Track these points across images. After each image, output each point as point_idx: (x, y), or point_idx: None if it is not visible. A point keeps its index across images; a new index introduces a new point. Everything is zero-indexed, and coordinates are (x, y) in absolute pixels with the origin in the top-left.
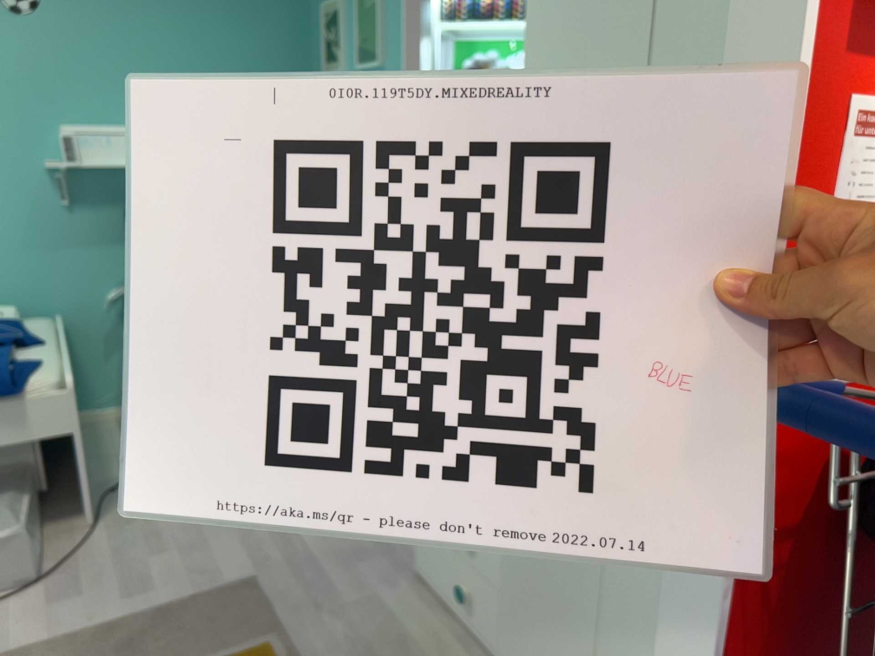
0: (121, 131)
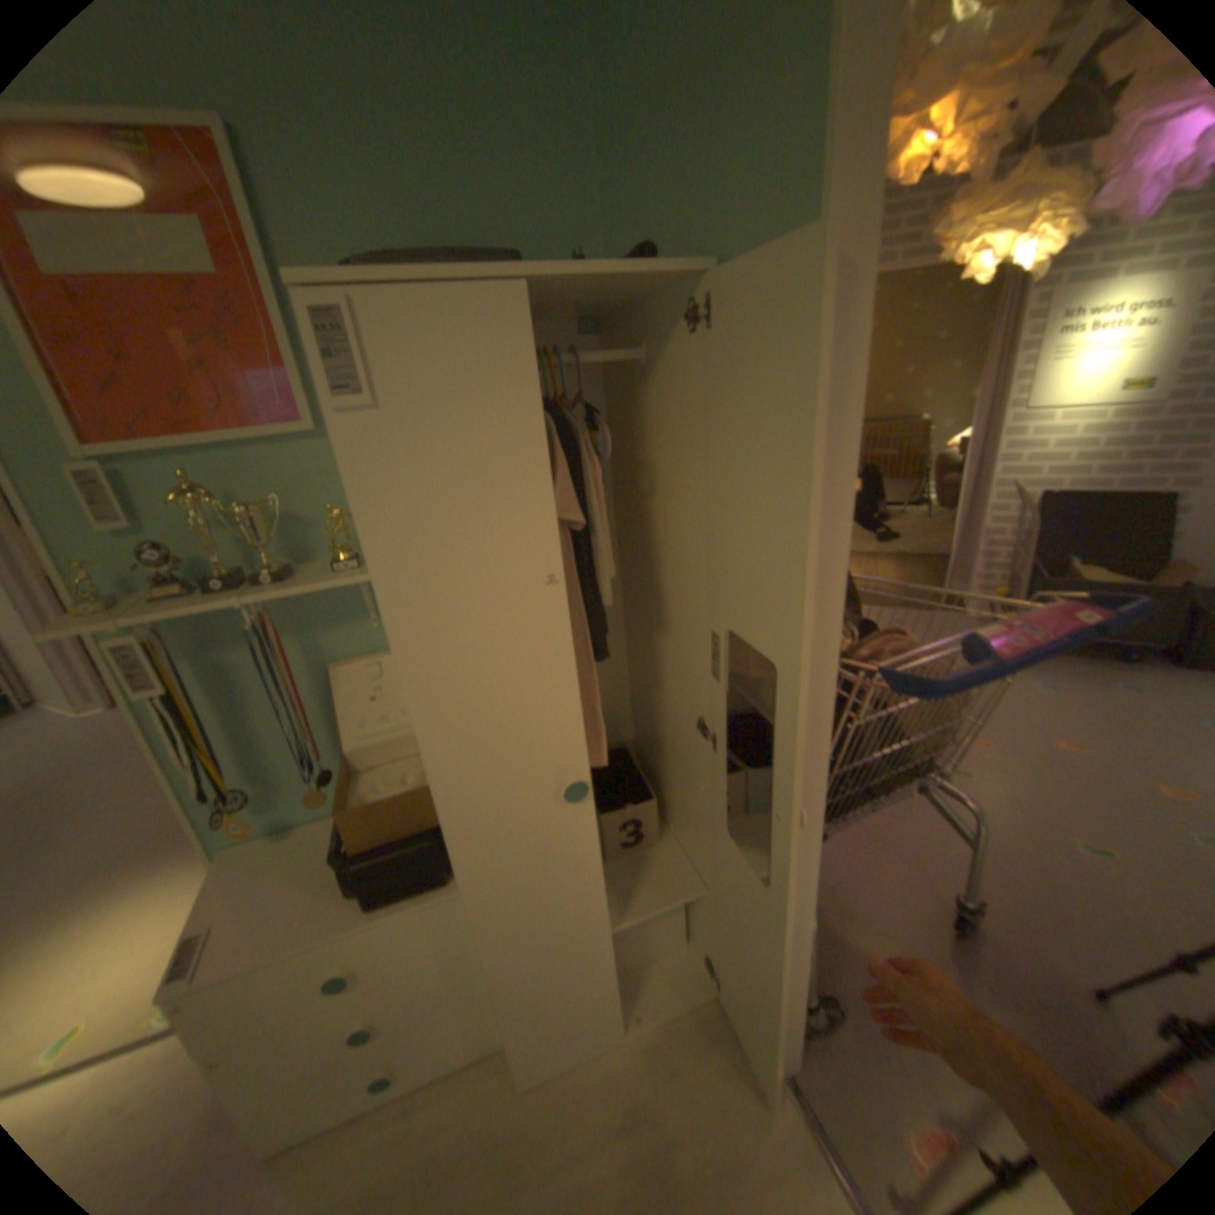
0: None
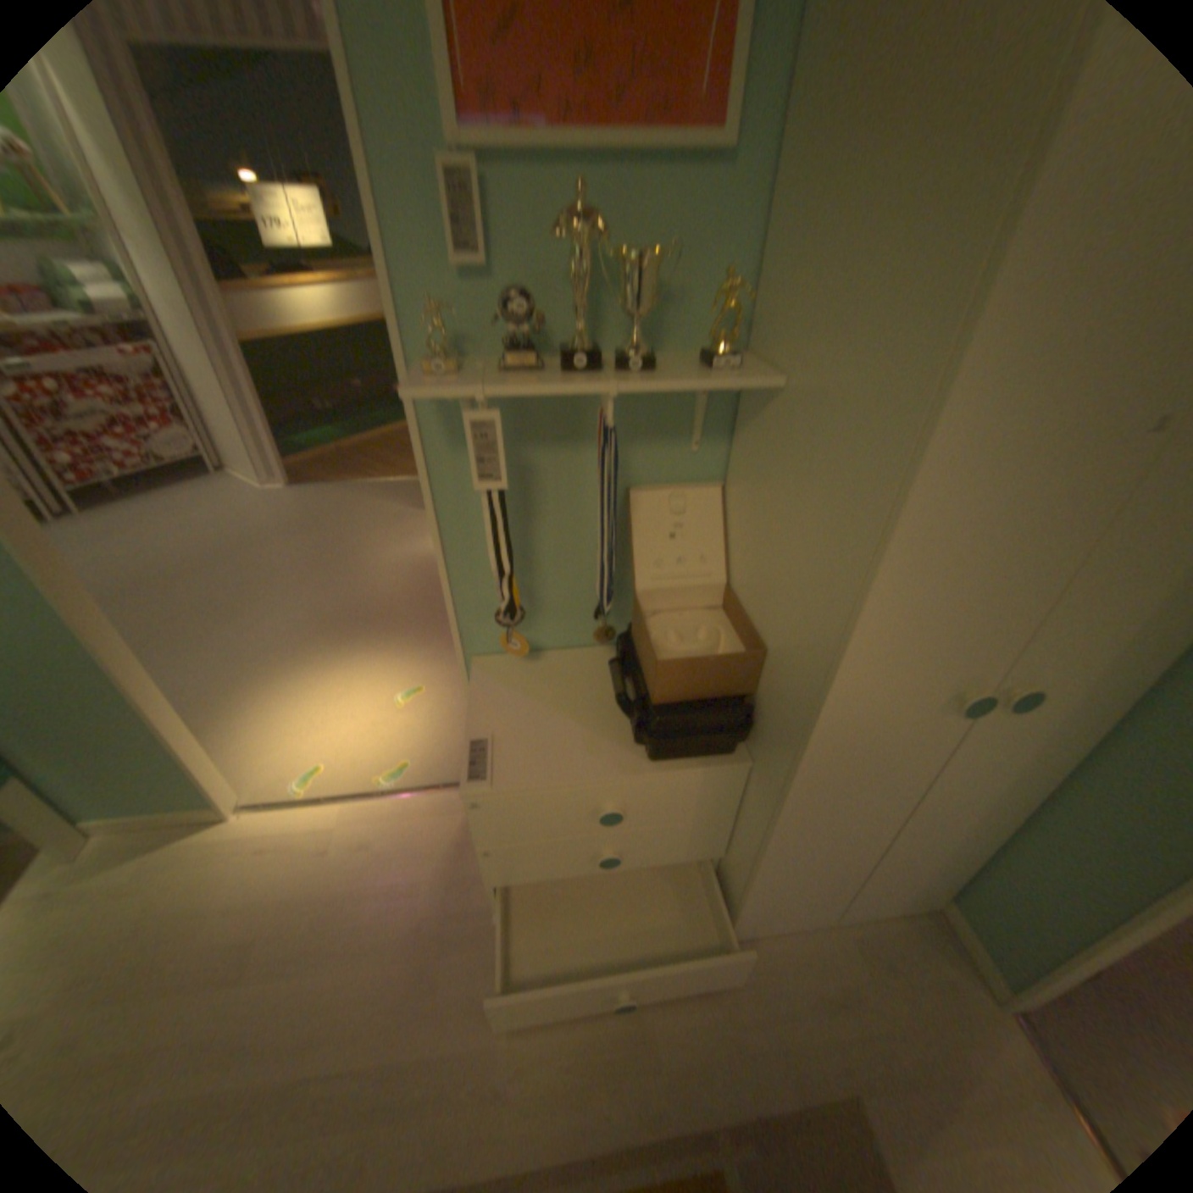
0: None
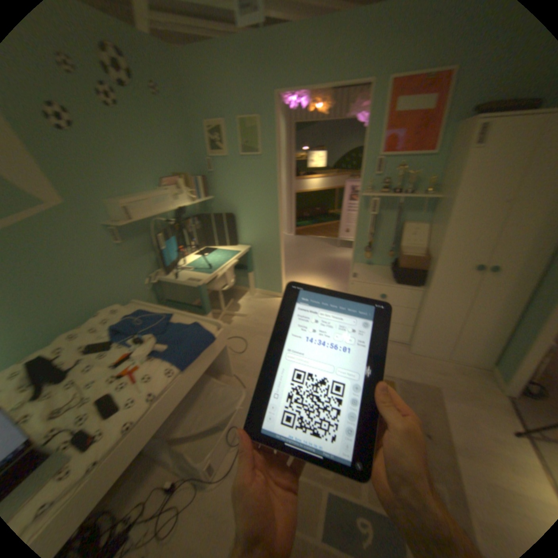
0: (142, 198)
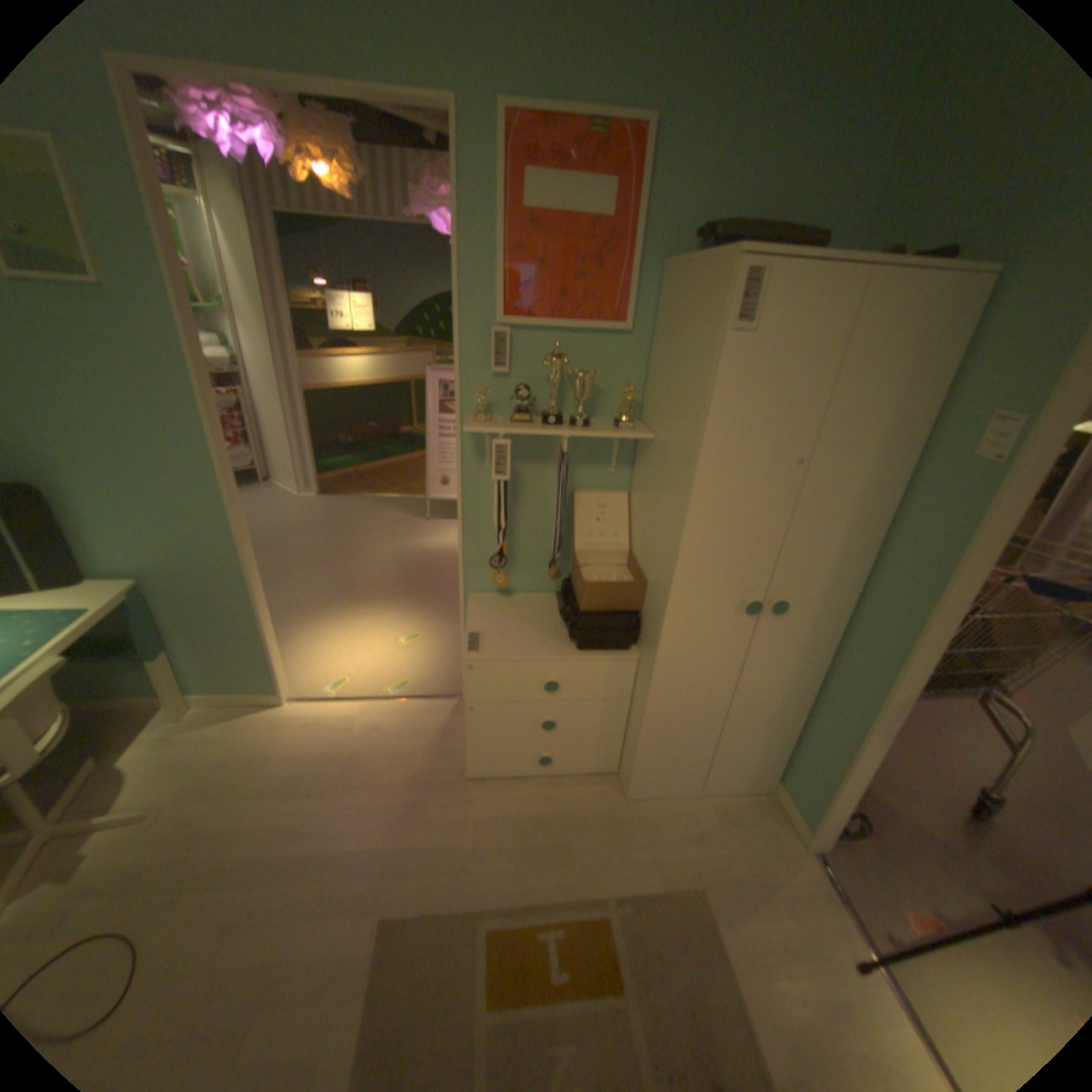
0: None
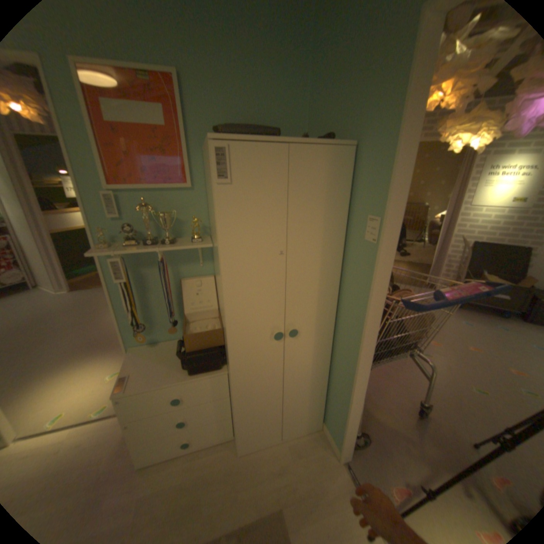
0: None
